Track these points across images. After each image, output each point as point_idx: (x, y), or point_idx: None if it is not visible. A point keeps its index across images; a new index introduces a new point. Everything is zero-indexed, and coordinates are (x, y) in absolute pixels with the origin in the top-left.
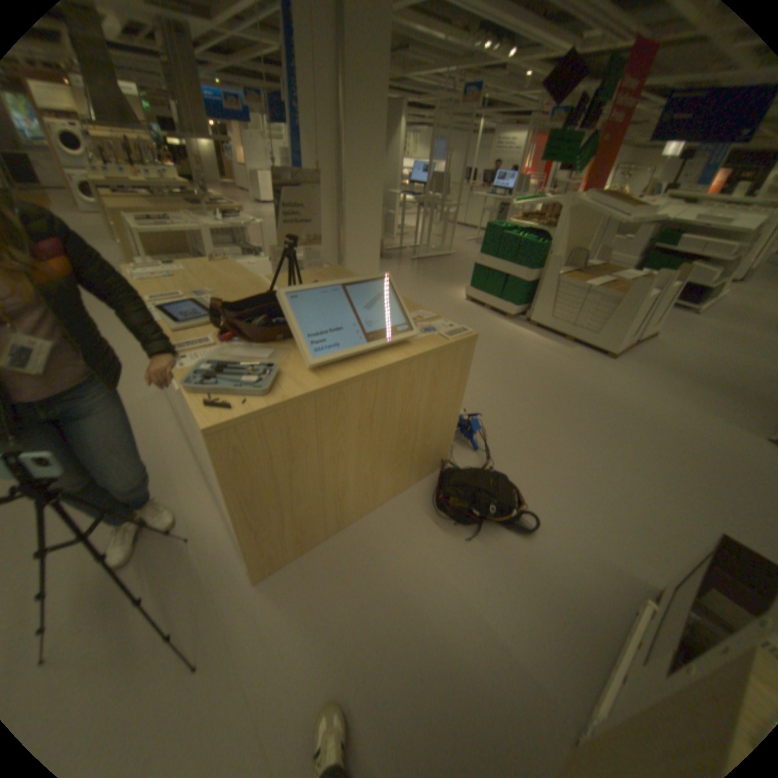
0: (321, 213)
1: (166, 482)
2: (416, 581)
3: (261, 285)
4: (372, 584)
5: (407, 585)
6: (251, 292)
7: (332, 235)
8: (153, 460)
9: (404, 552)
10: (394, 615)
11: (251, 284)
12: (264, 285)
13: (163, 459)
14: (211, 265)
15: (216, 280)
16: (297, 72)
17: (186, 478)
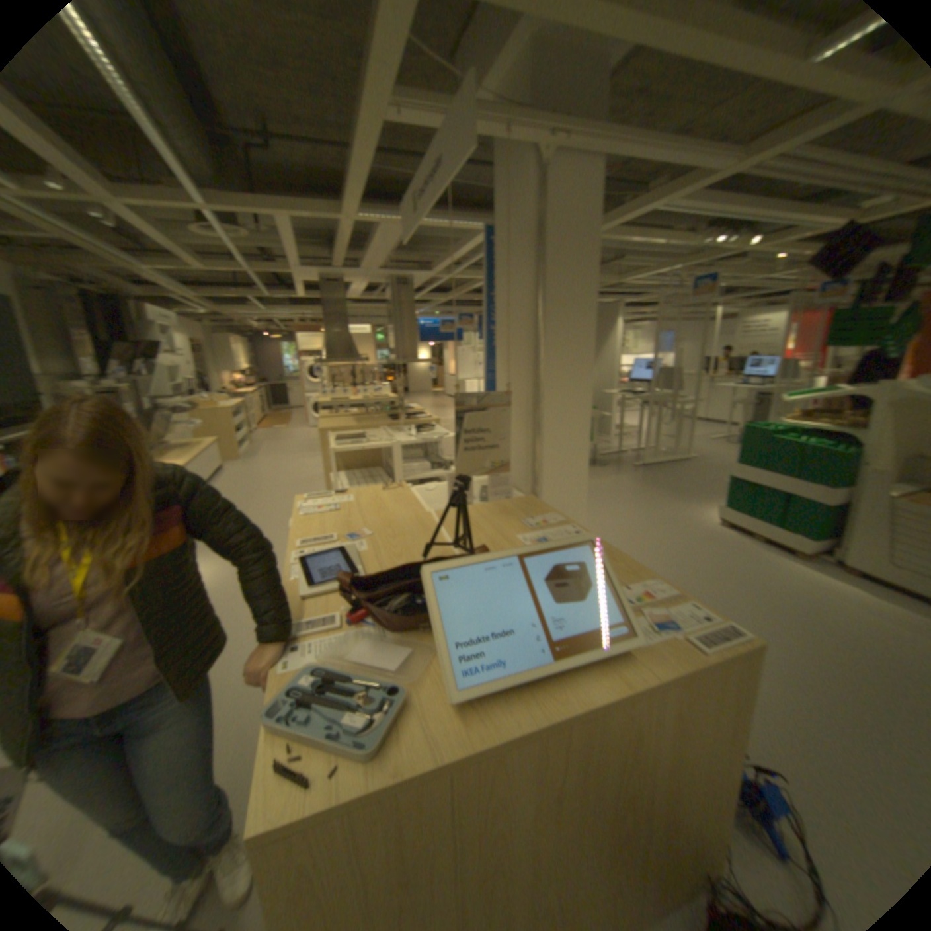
0: (512, 432)
1: None
2: None
3: (428, 523)
4: None
5: None
6: (414, 533)
7: (524, 457)
8: None
9: None
10: None
11: (417, 521)
12: (431, 524)
13: None
14: (383, 494)
15: (381, 515)
16: (494, 299)
17: None
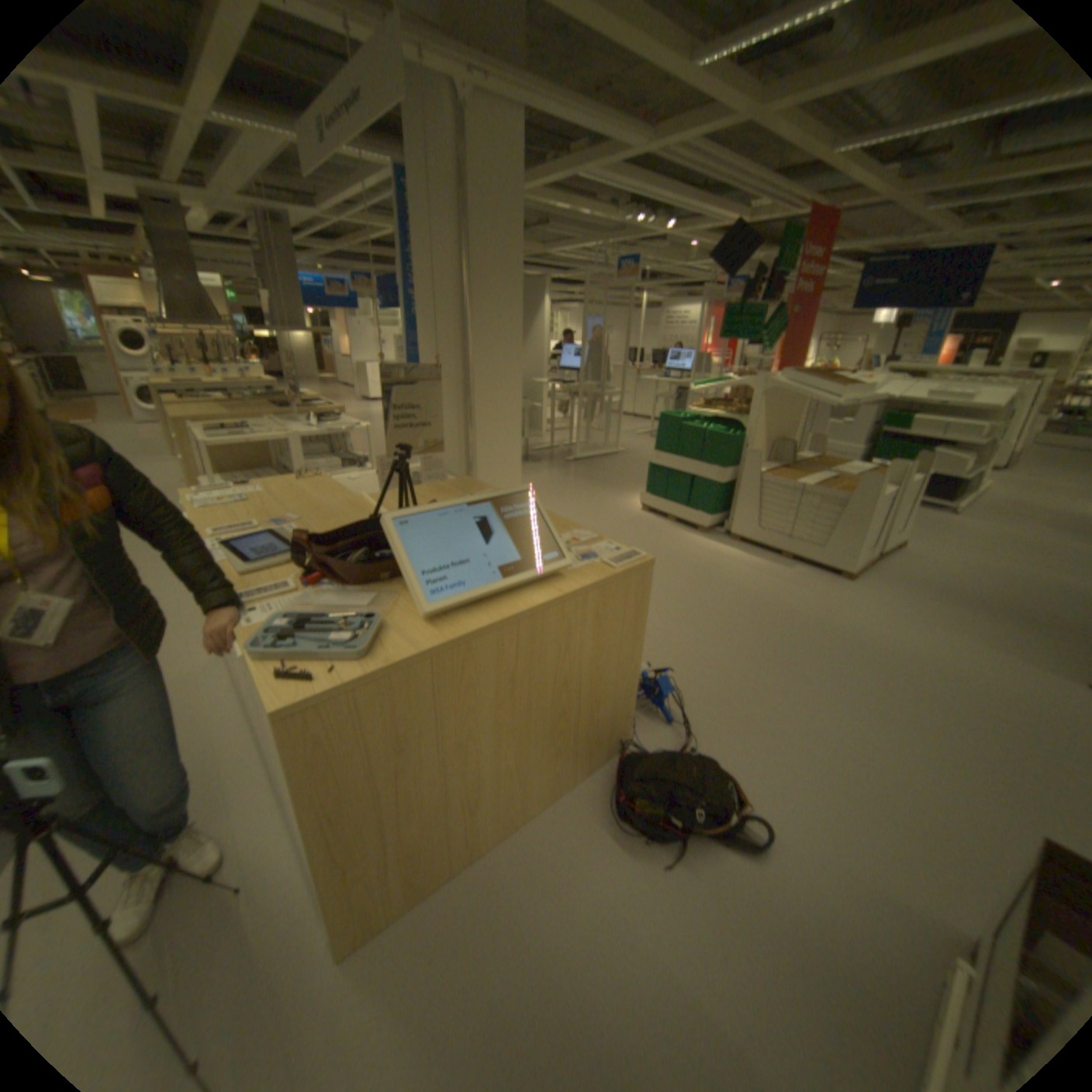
0: (443, 413)
1: (214, 797)
2: (593, 944)
3: (362, 507)
4: (524, 954)
5: (578, 951)
6: (349, 516)
7: (458, 440)
8: (197, 764)
9: (572, 894)
10: (560, 1008)
11: (349, 506)
12: (366, 507)
13: (211, 761)
14: (298, 485)
15: (303, 503)
16: (413, 258)
17: (244, 789)
